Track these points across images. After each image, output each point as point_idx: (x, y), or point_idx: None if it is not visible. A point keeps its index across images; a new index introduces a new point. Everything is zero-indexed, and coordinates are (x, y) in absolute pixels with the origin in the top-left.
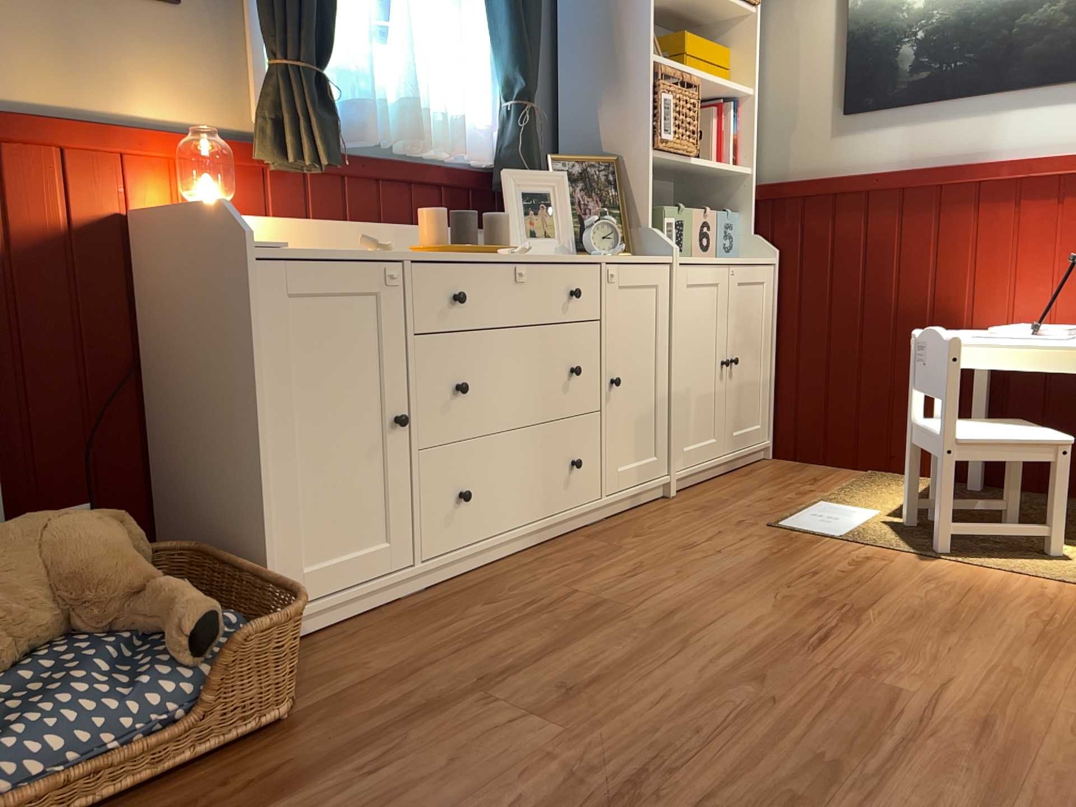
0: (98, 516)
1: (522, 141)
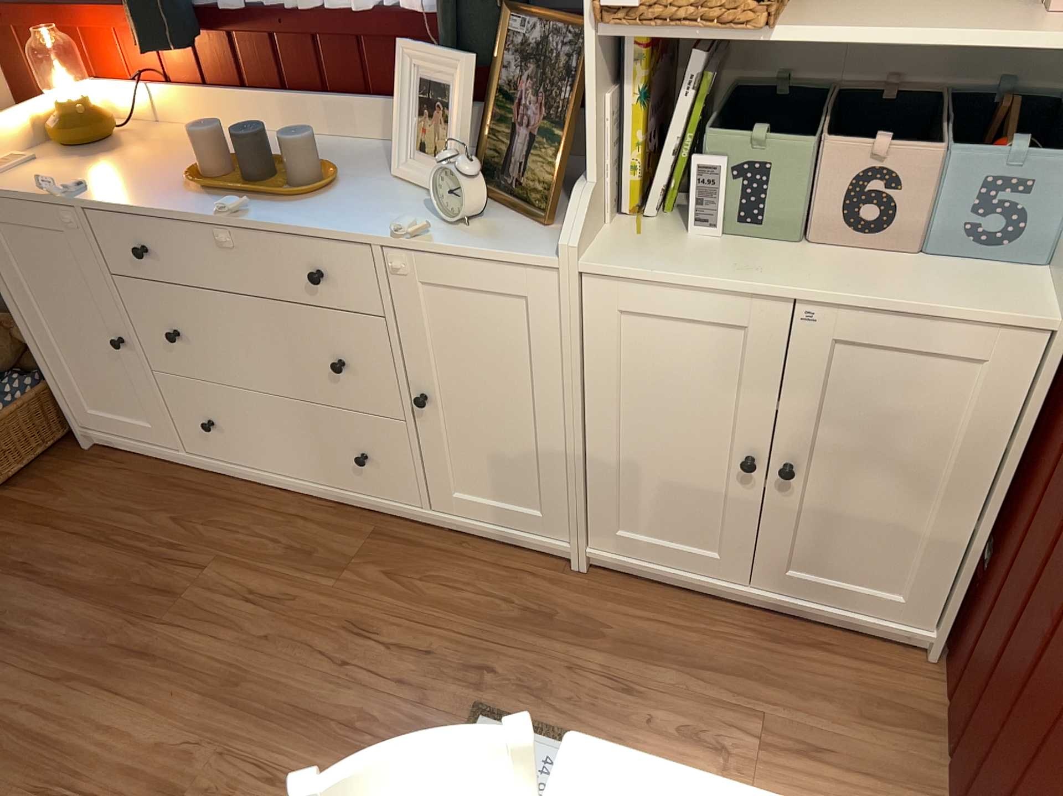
0: None
1: None
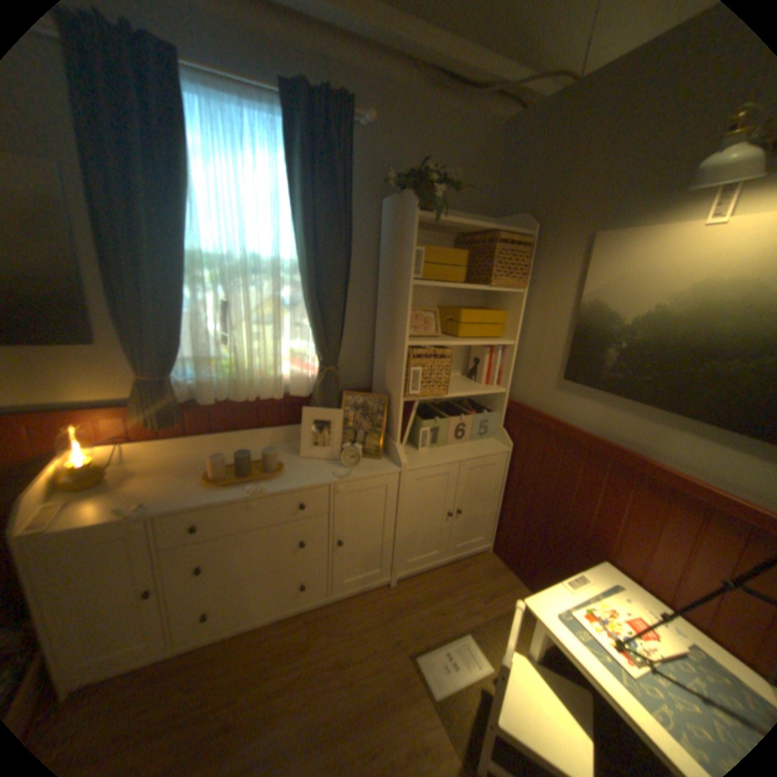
0: None
1: (319, 390)
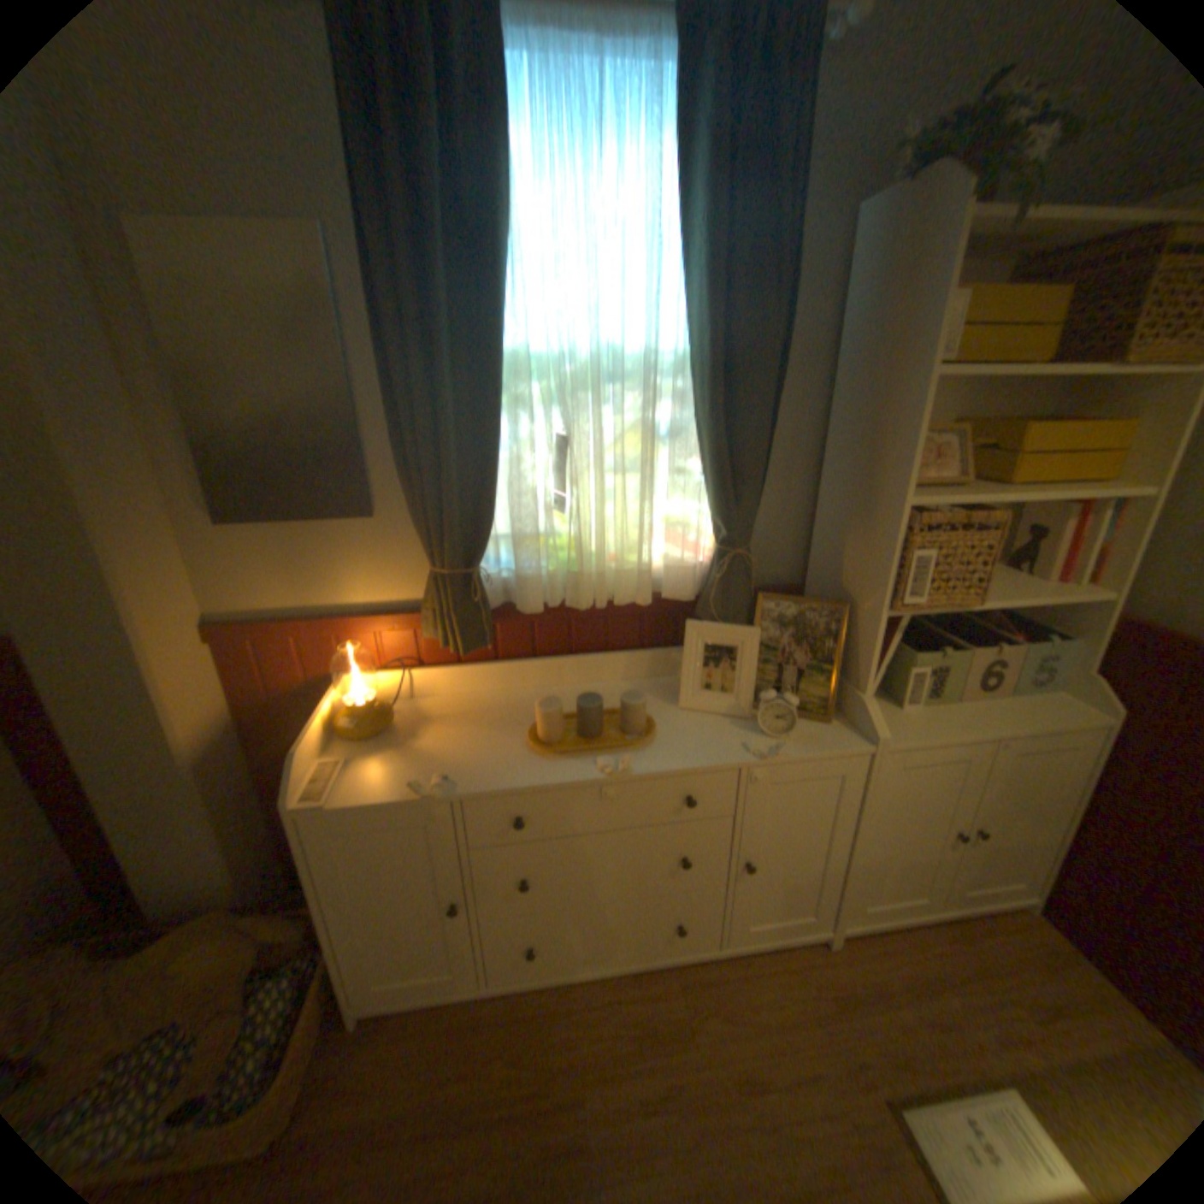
0: (229, 939)
1: (718, 590)
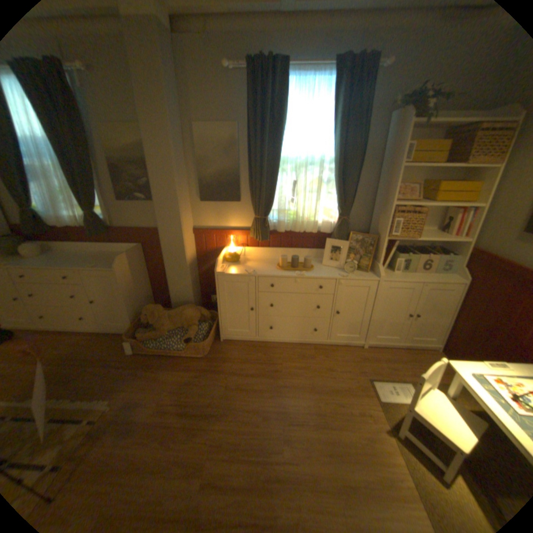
0: (195, 309)
1: (337, 229)
